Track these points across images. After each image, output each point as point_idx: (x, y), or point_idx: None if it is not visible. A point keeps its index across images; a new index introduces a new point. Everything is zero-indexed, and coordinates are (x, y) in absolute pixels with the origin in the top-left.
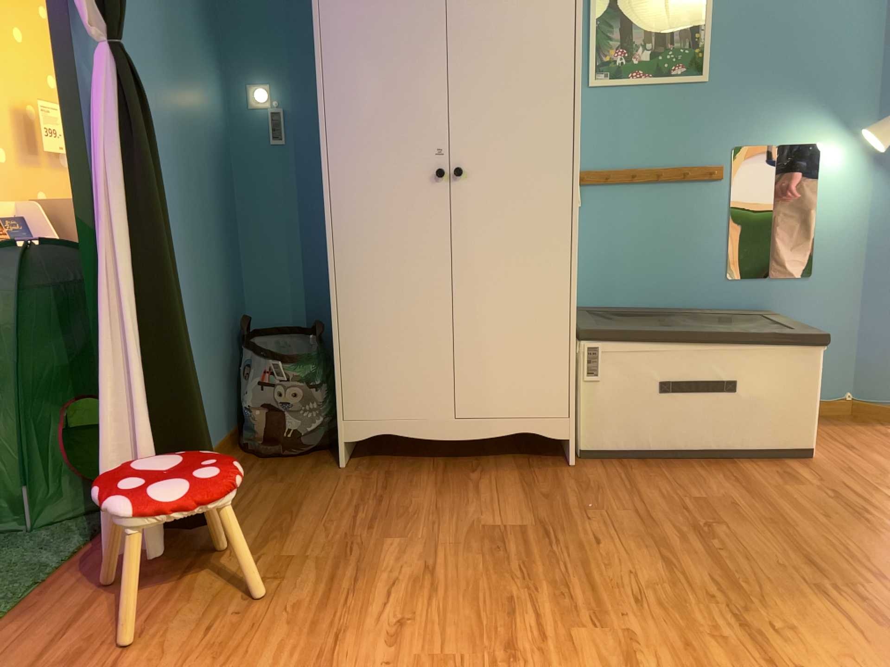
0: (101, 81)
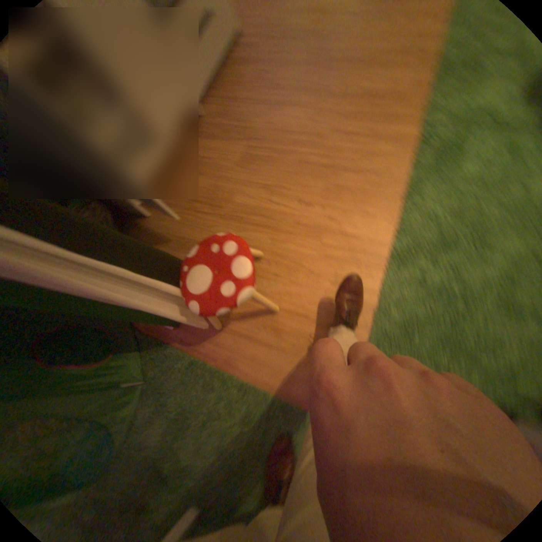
0: None
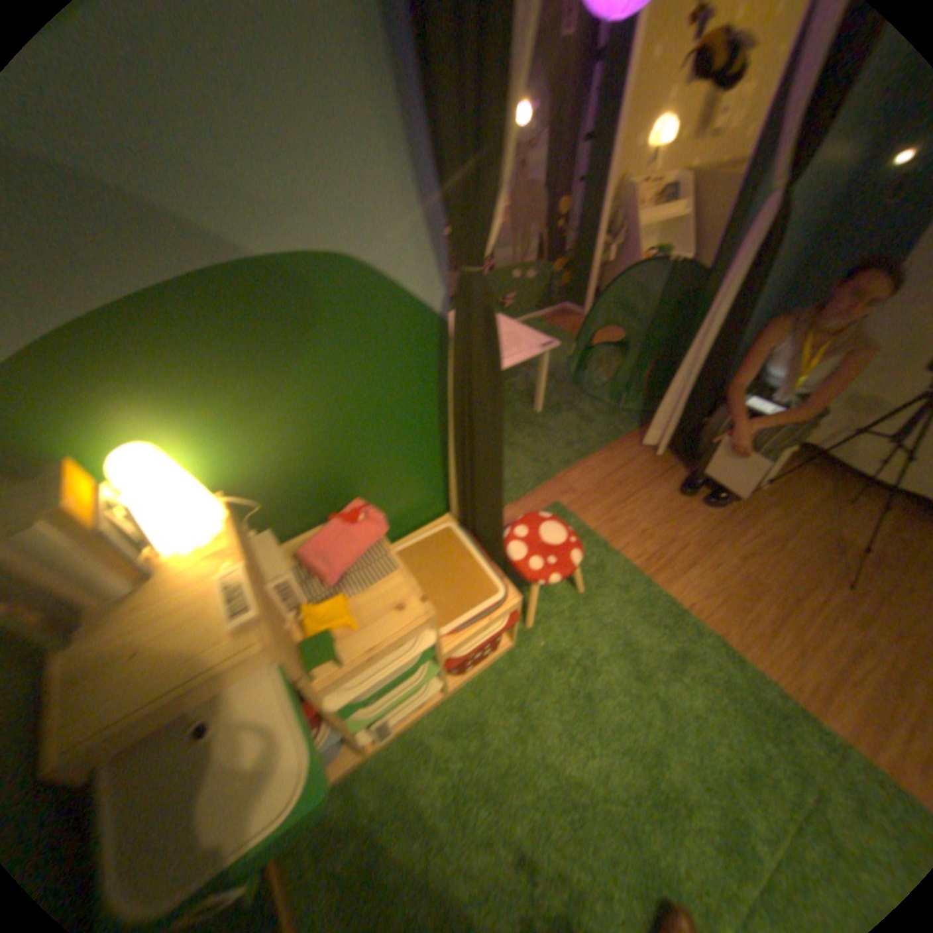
0: (762, 205)
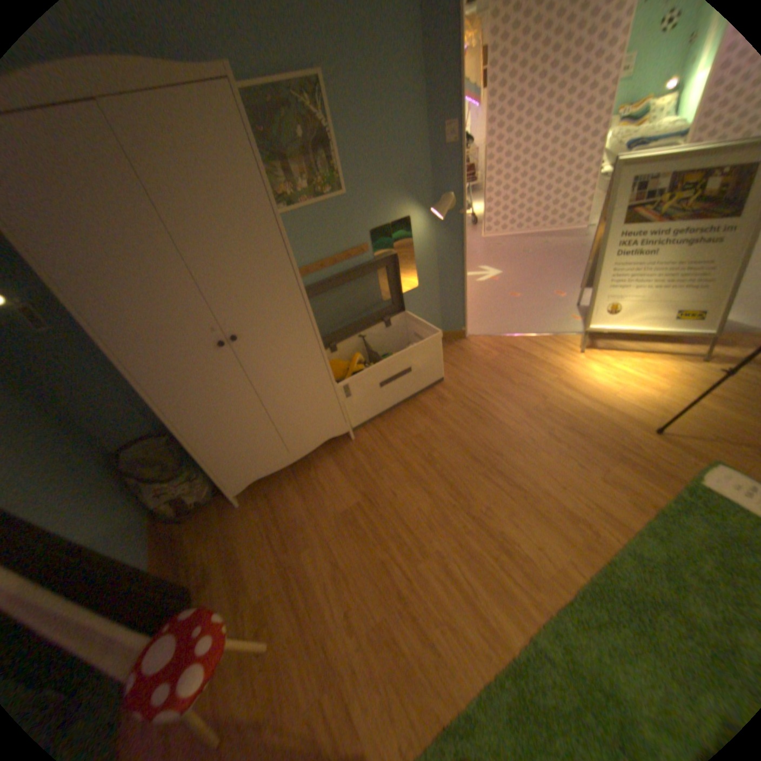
0: None
